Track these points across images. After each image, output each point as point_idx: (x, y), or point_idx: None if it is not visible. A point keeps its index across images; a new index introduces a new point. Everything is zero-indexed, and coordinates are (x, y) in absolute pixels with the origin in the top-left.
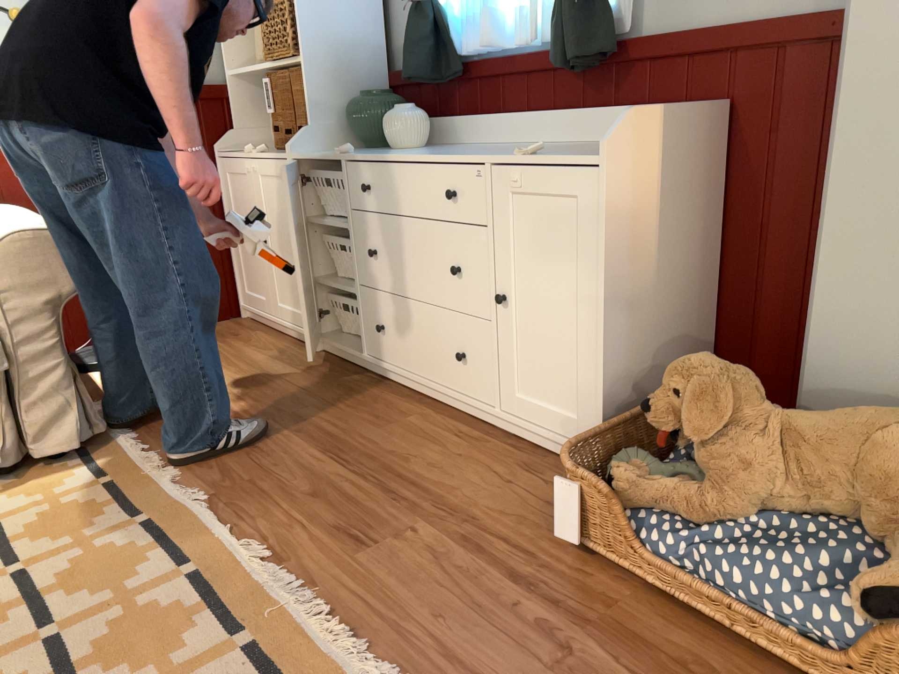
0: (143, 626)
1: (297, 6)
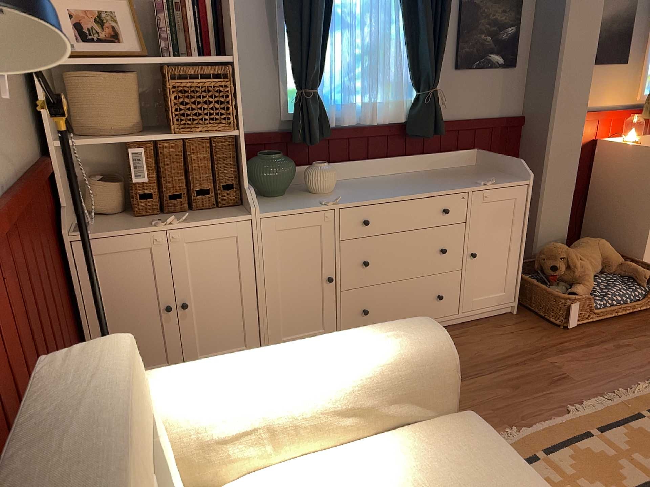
0: (645, 448)
1: (238, 87)
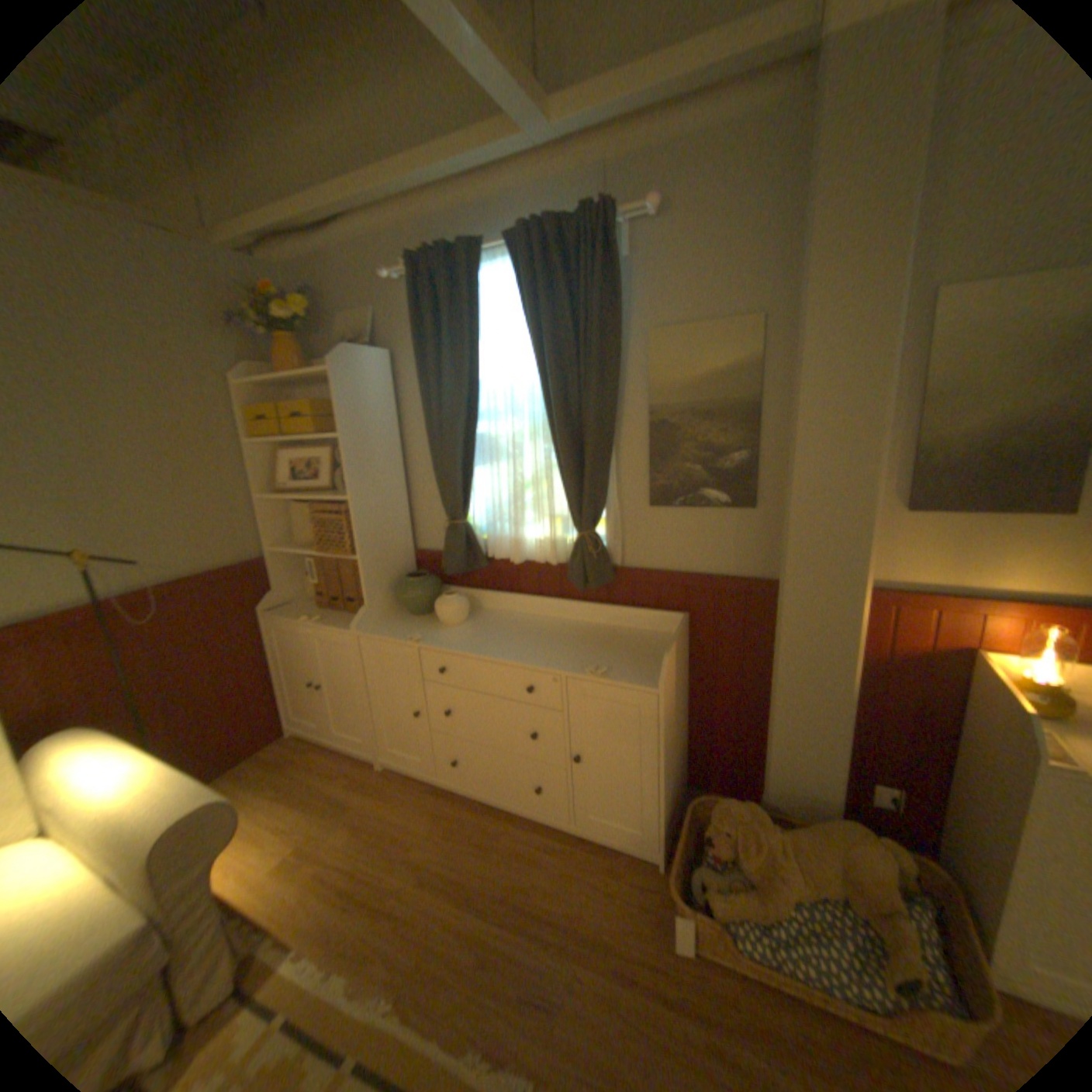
0: None
1: (354, 520)
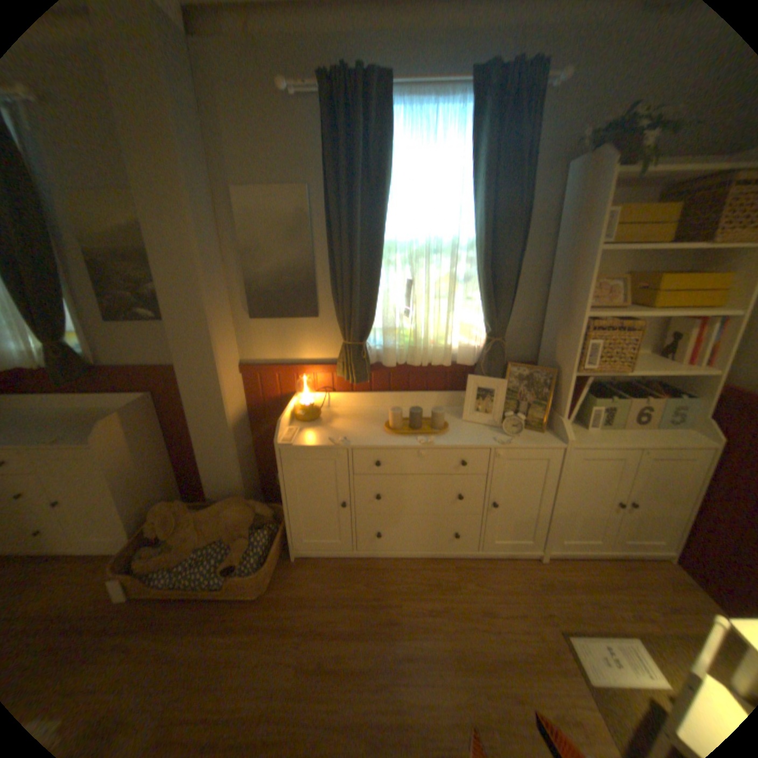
0: None
1: None
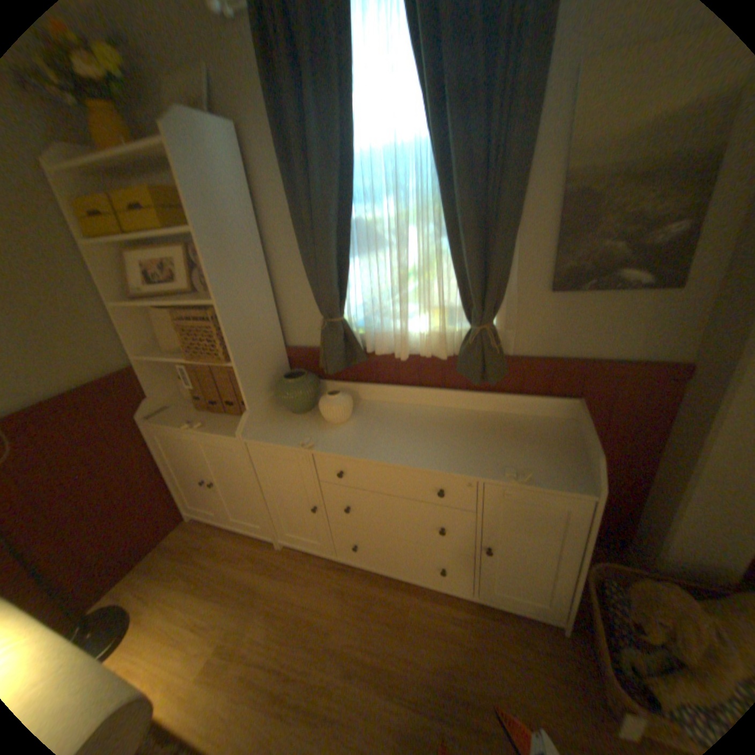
0: None
1: (224, 324)
